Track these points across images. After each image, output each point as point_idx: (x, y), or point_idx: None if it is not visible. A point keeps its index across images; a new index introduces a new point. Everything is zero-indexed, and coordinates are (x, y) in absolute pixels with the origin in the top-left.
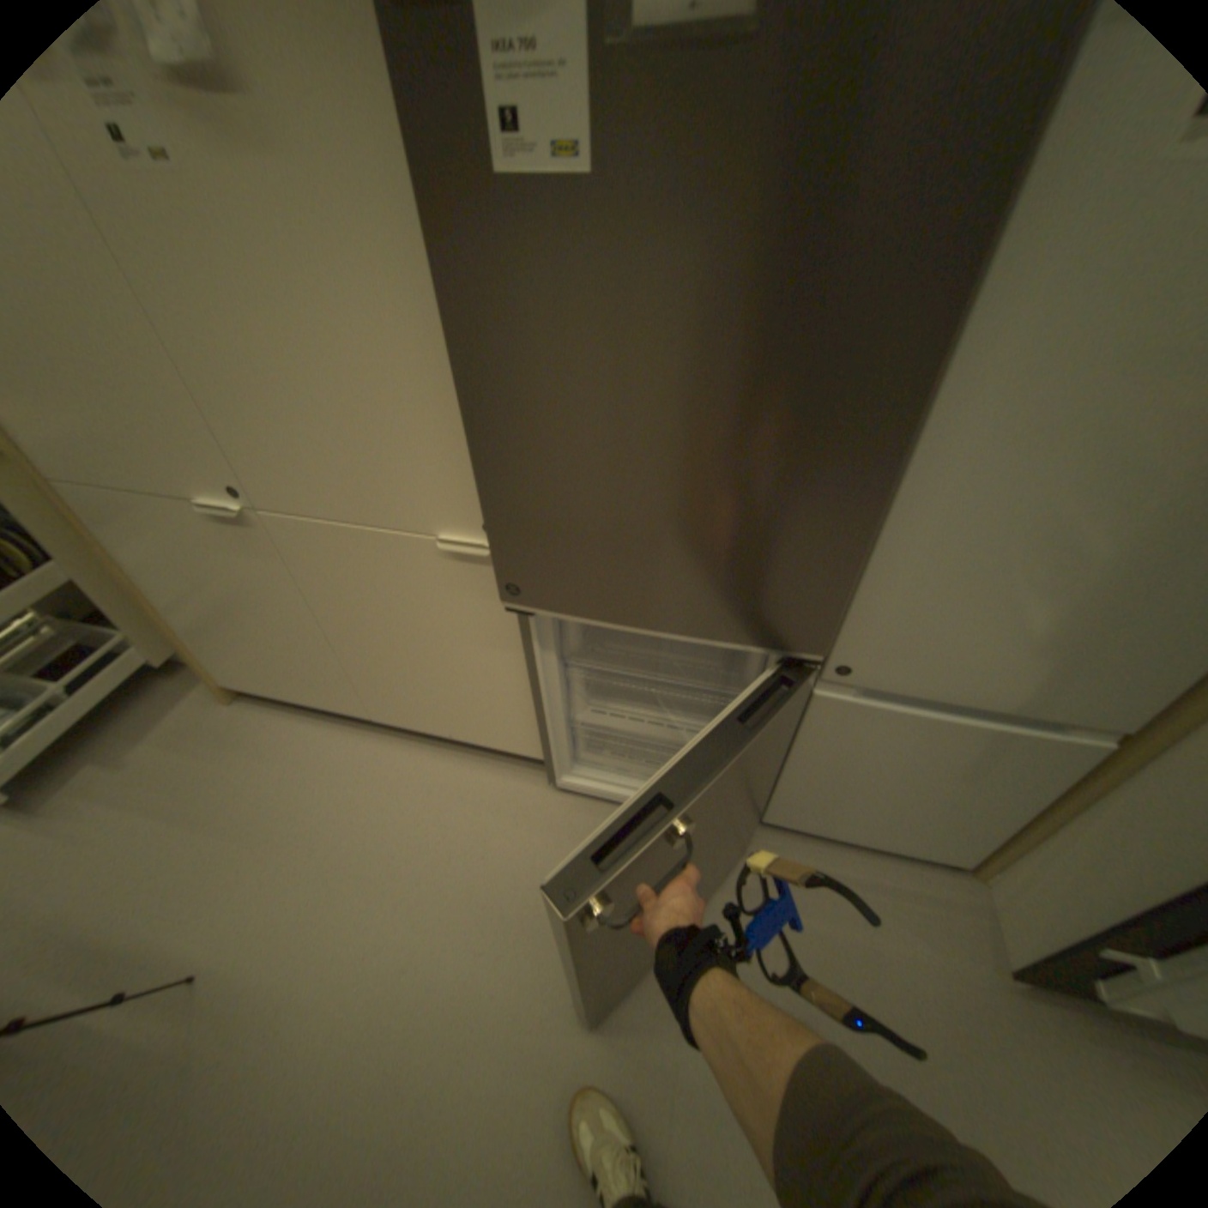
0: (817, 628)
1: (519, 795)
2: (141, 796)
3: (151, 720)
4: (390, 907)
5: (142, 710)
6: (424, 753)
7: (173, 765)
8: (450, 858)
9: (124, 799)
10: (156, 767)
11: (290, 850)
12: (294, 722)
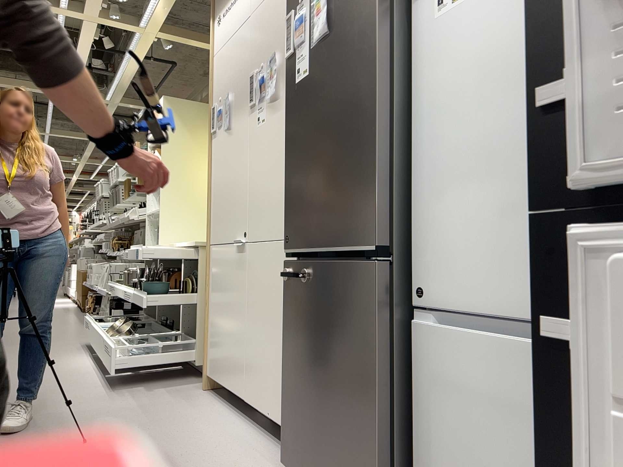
0: (371, 228)
1: (275, 465)
2: (142, 400)
3: (174, 385)
4: (166, 466)
5: (175, 382)
6: (253, 433)
7: (163, 397)
8: (211, 466)
9: (137, 398)
10: (157, 396)
11: (161, 433)
12: (217, 404)
